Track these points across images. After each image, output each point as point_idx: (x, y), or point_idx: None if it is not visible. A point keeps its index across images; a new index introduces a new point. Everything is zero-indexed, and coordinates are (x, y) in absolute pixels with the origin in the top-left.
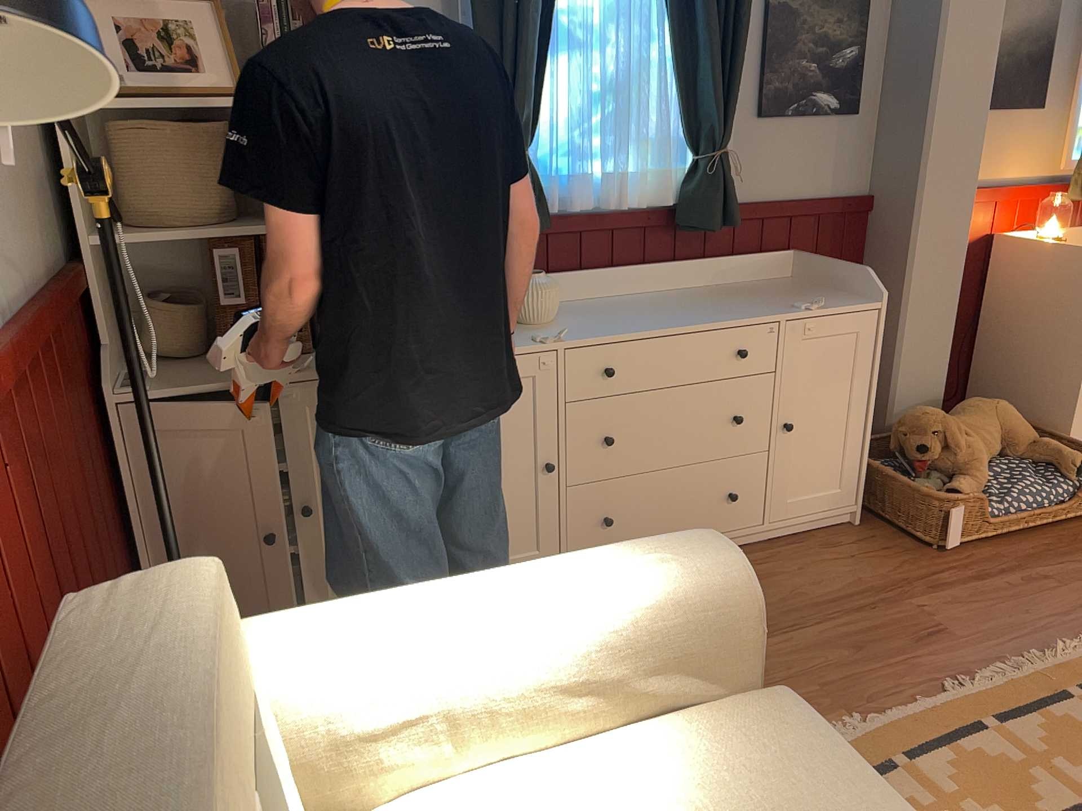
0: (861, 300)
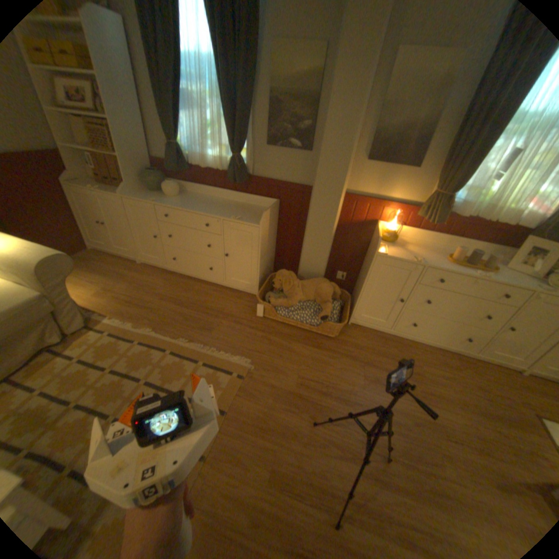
0: (258, 222)
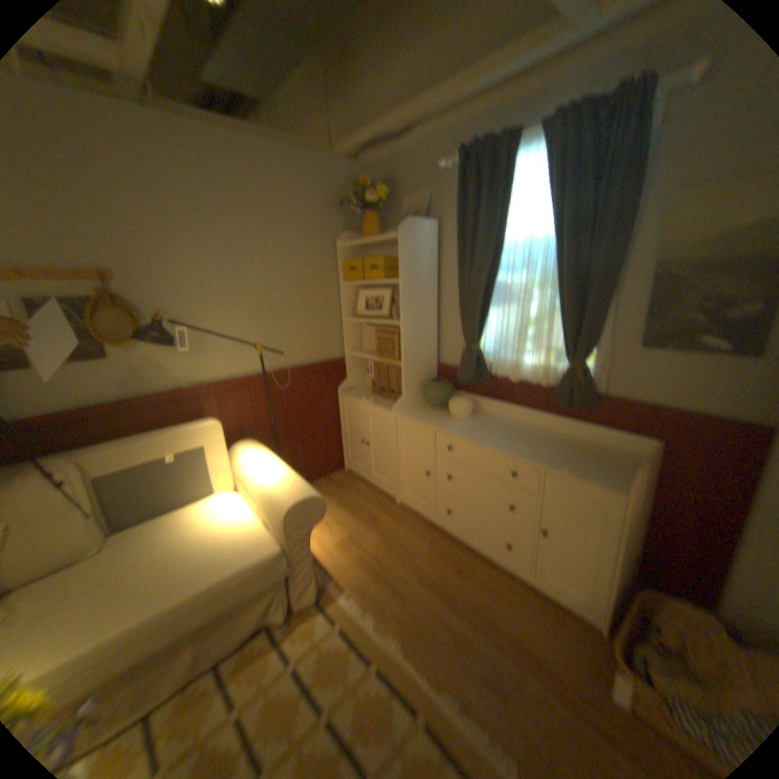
0: (624, 489)
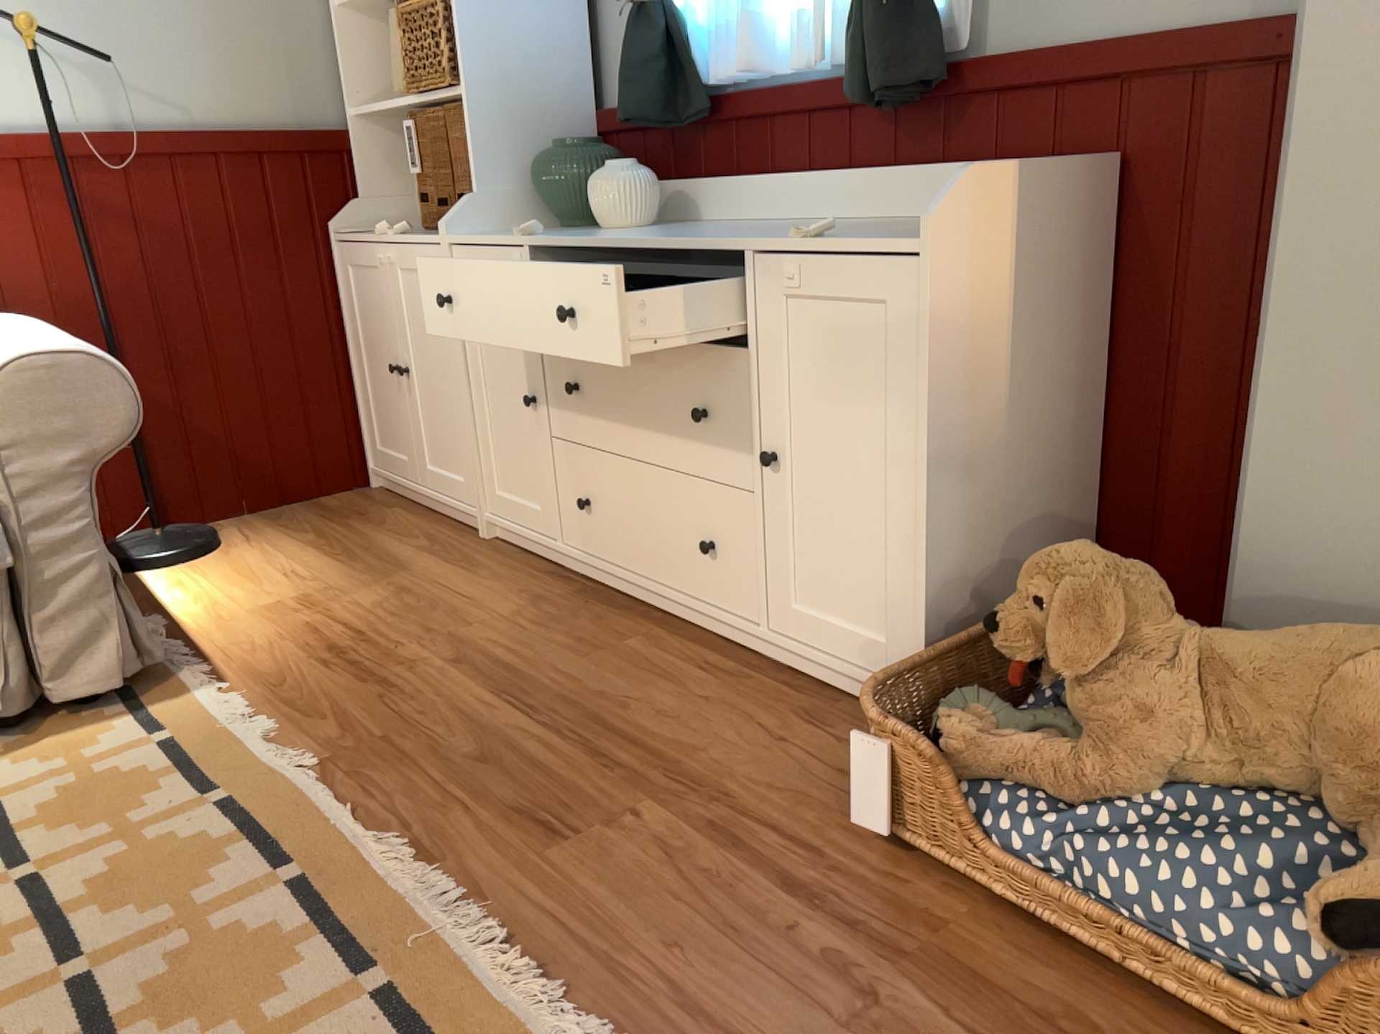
0: (921, 236)
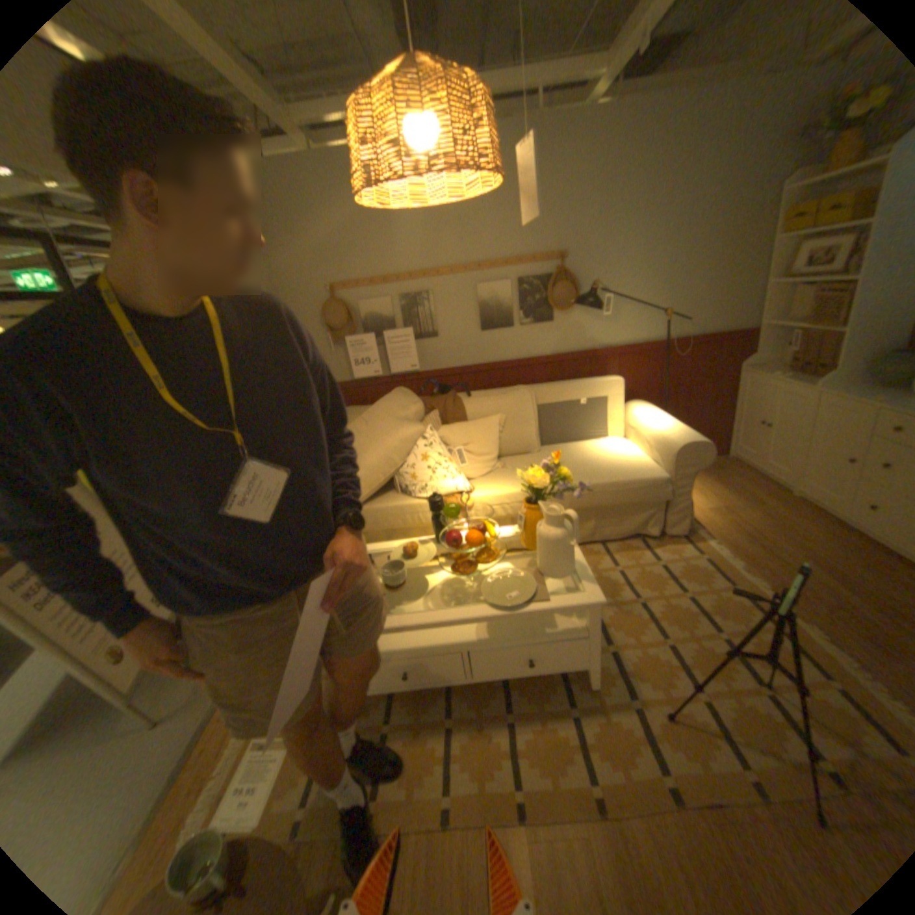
0: None
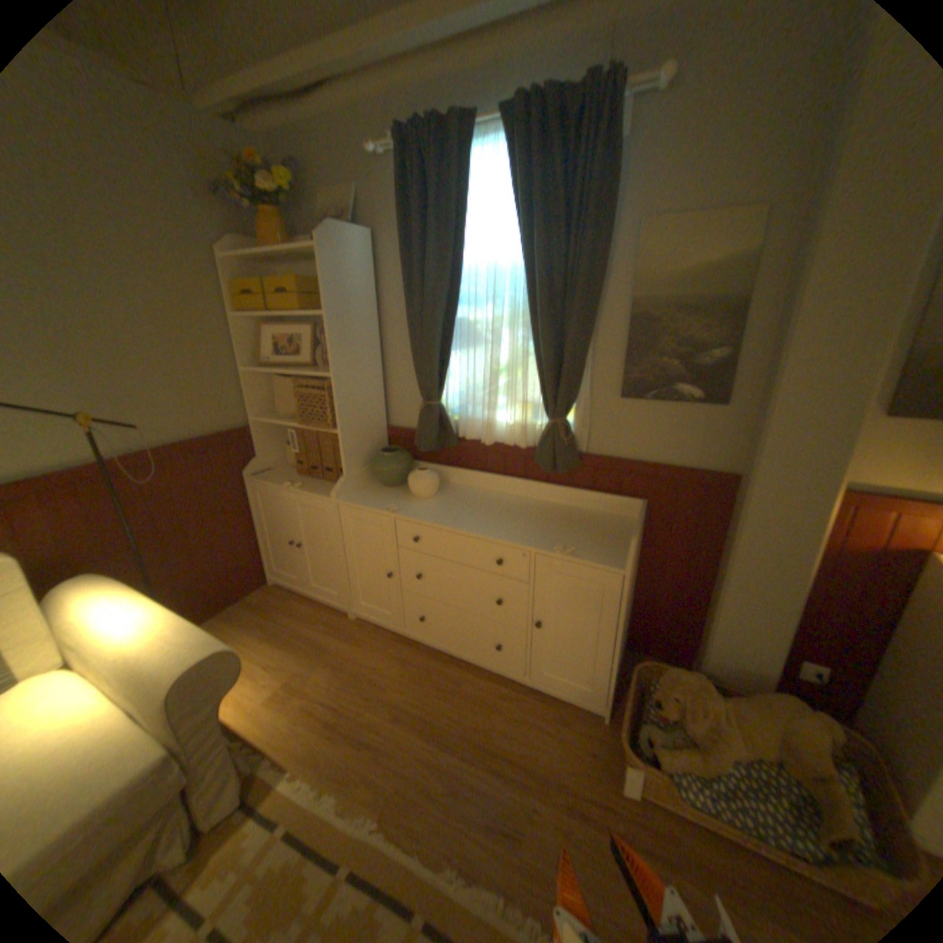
0: (618, 560)
